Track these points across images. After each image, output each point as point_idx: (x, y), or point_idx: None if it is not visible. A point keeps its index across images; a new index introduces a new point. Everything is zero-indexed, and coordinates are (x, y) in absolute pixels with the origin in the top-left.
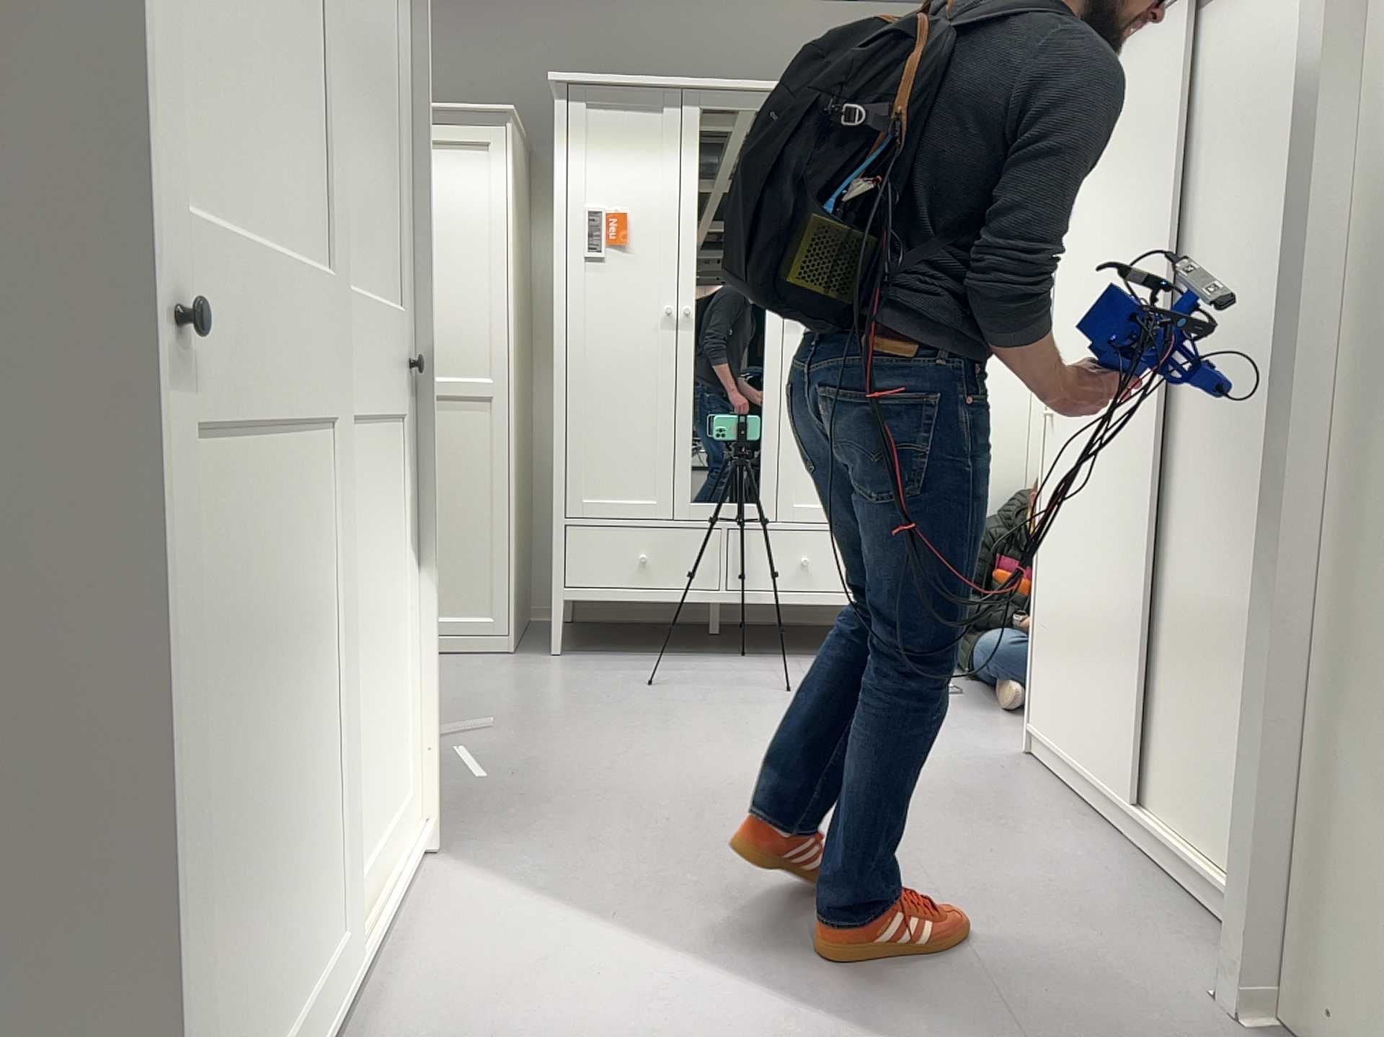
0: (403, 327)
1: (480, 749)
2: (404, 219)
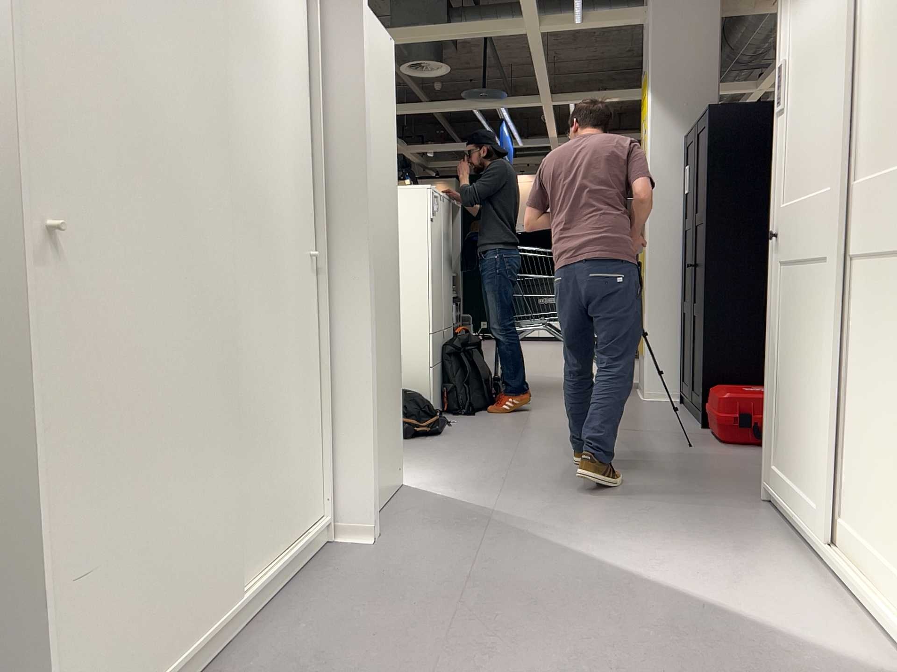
0: None
1: None
2: None
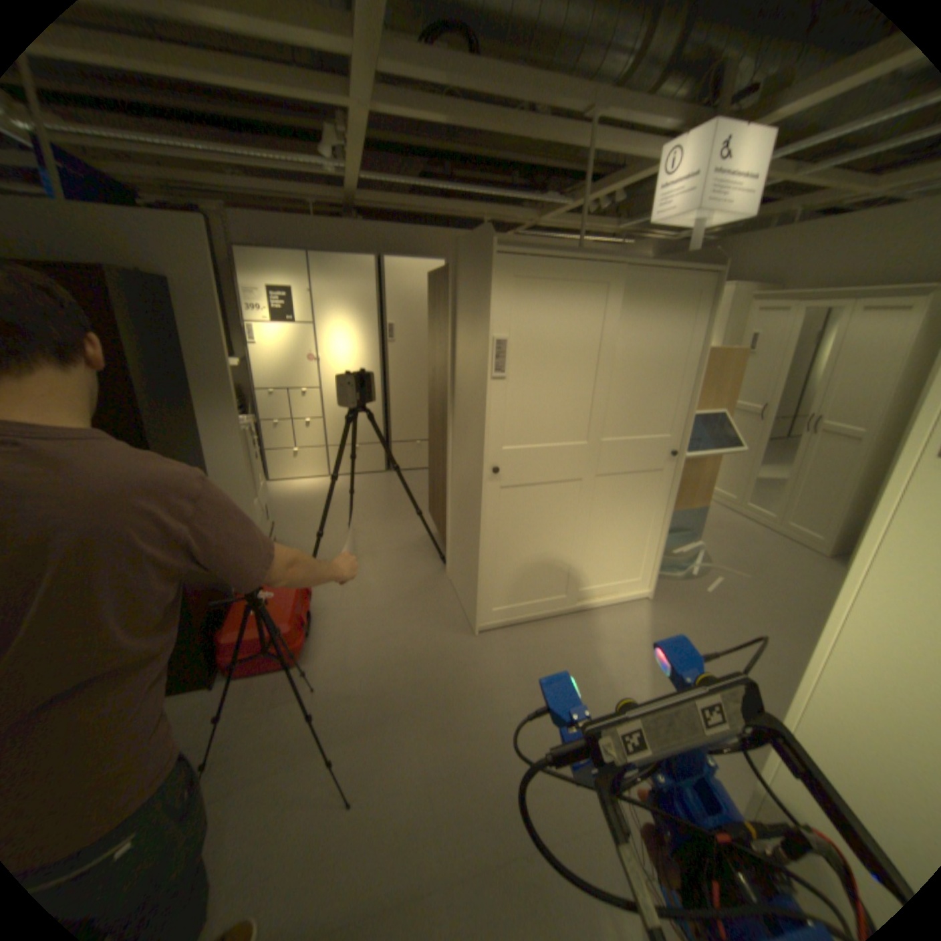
0: (675, 440)
1: (732, 583)
2: (687, 404)
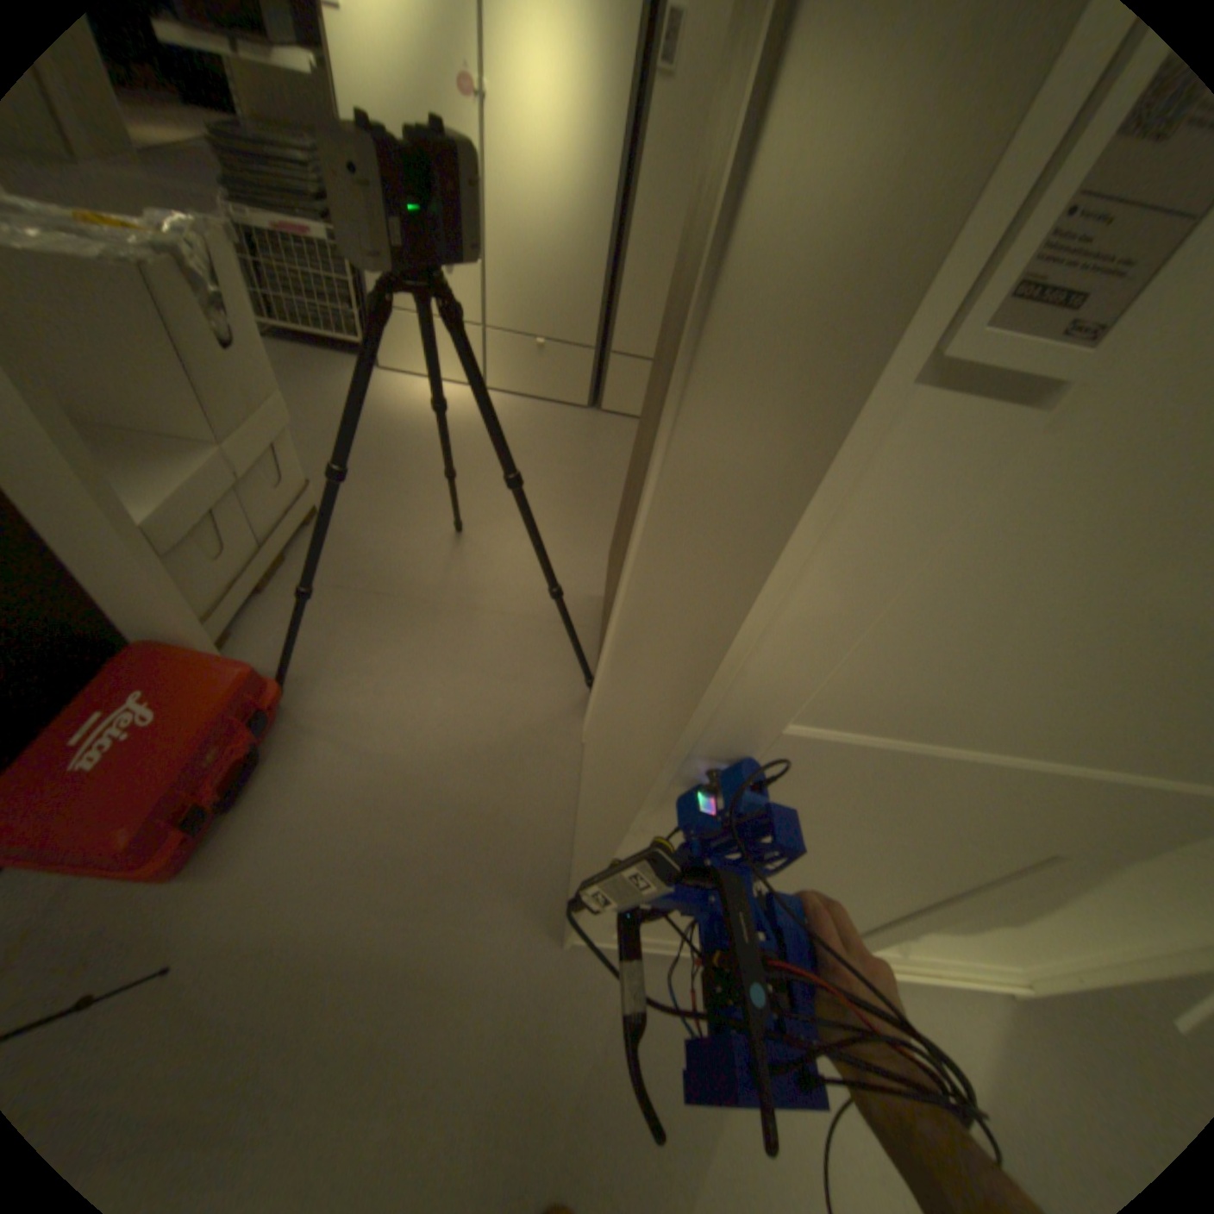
0: None
1: None
2: None
